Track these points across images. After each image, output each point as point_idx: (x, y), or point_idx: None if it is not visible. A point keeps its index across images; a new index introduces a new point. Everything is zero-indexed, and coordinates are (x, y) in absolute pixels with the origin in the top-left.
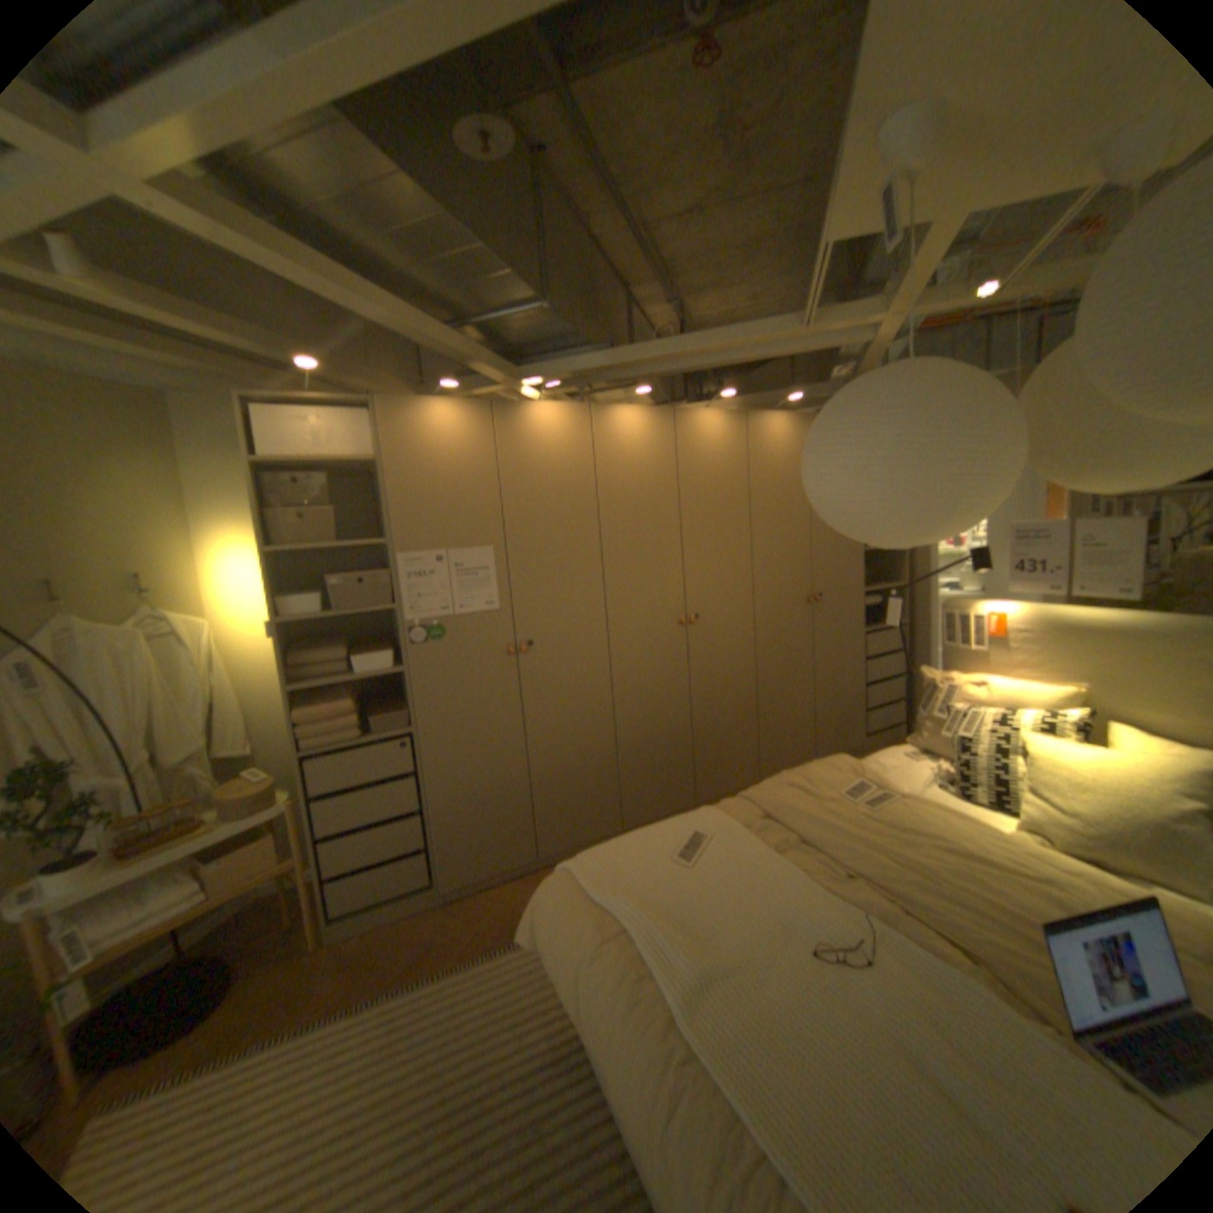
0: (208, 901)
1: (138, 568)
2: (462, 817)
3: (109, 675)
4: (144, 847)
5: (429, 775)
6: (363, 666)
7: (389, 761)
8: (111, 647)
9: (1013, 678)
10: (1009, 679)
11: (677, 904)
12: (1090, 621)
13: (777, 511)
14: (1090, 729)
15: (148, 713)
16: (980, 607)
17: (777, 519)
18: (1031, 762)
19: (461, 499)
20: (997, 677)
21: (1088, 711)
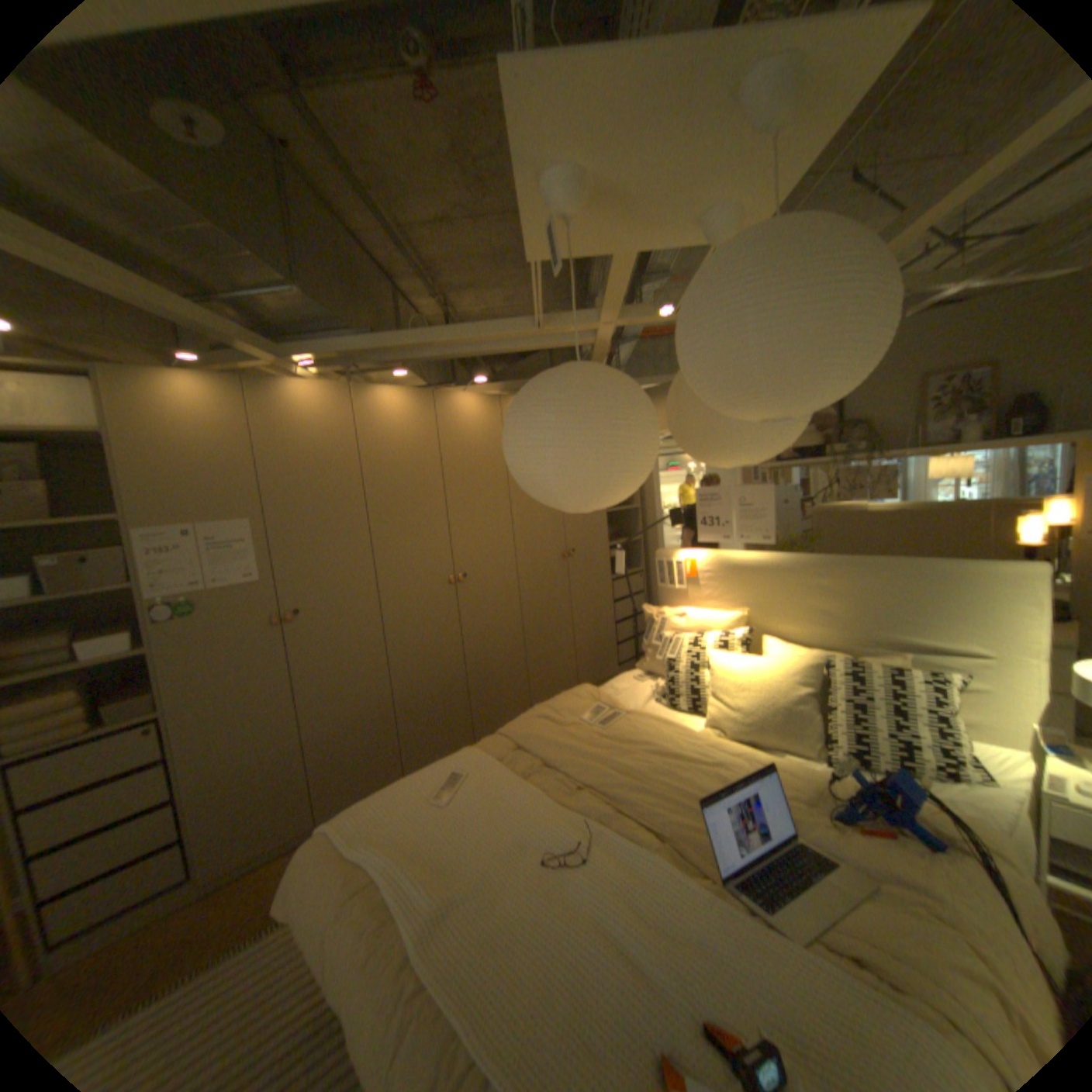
0: None
1: None
2: (223, 798)
3: None
4: None
5: (180, 760)
6: (91, 652)
7: (129, 753)
8: None
9: (704, 608)
10: (701, 610)
11: (426, 845)
12: (746, 561)
13: None
14: (752, 642)
15: None
16: (679, 554)
17: None
18: (714, 673)
19: (209, 473)
20: (693, 609)
21: (748, 629)
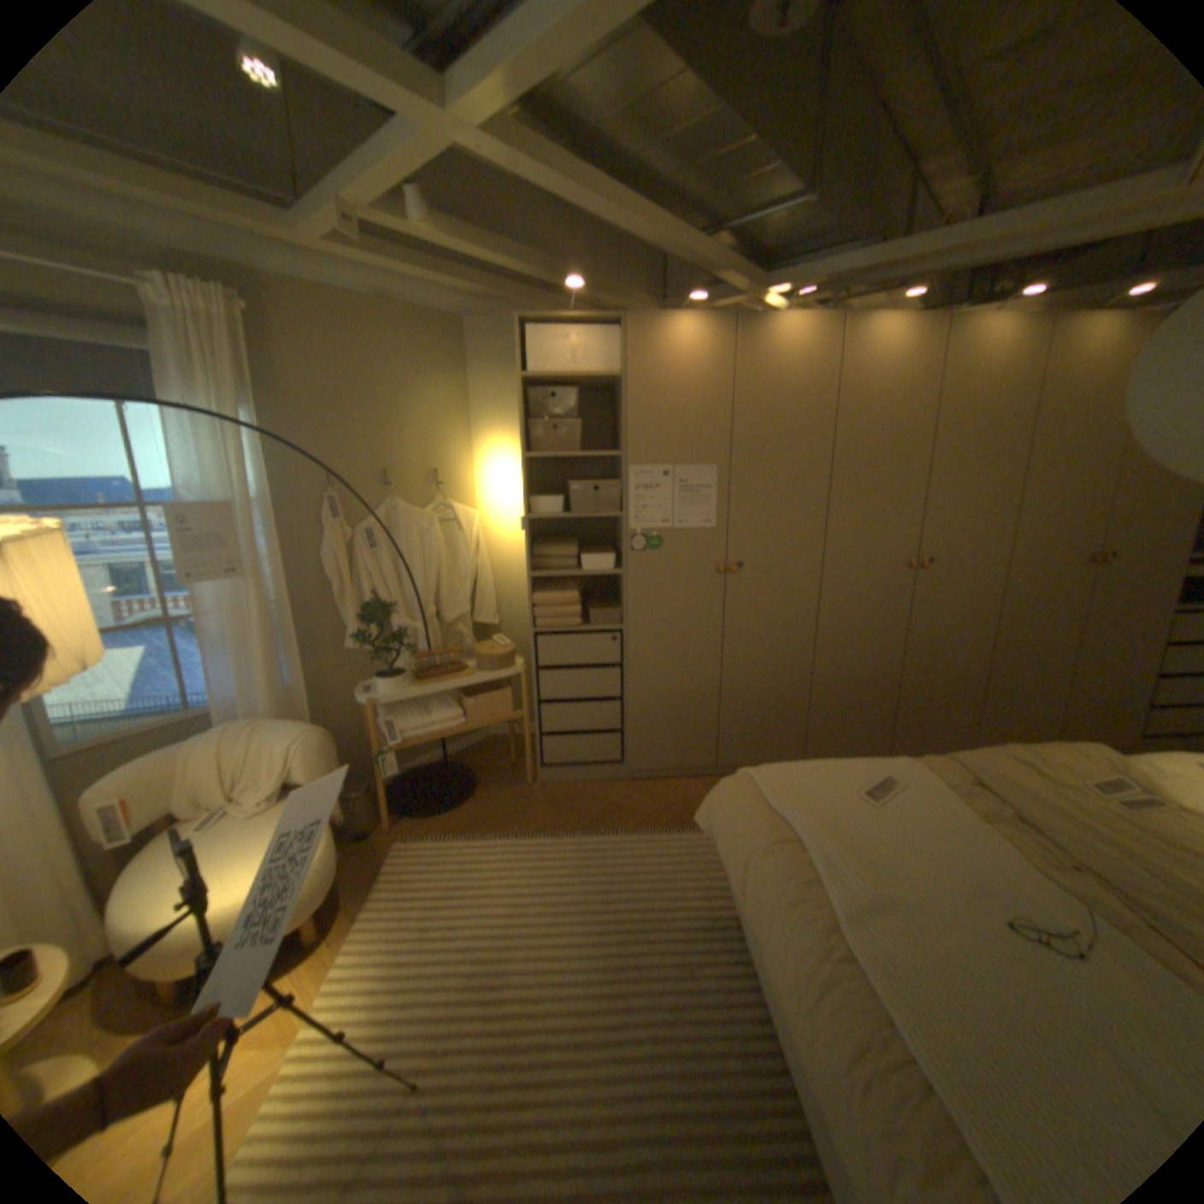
0: (467, 724)
1: (437, 464)
2: (655, 711)
3: (416, 546)
4: (431, 675)
5: (632, 668)
6: (590, 564)
7: (601, 650)
8: (418, 524)
9: None
10: None
11: (857, 834)
12: None
13: (1073, 443)
14: None
15: (437, 578)
16: None
17: (1071, 454)
18: None
19: (693, 416)
20: None
21: None
